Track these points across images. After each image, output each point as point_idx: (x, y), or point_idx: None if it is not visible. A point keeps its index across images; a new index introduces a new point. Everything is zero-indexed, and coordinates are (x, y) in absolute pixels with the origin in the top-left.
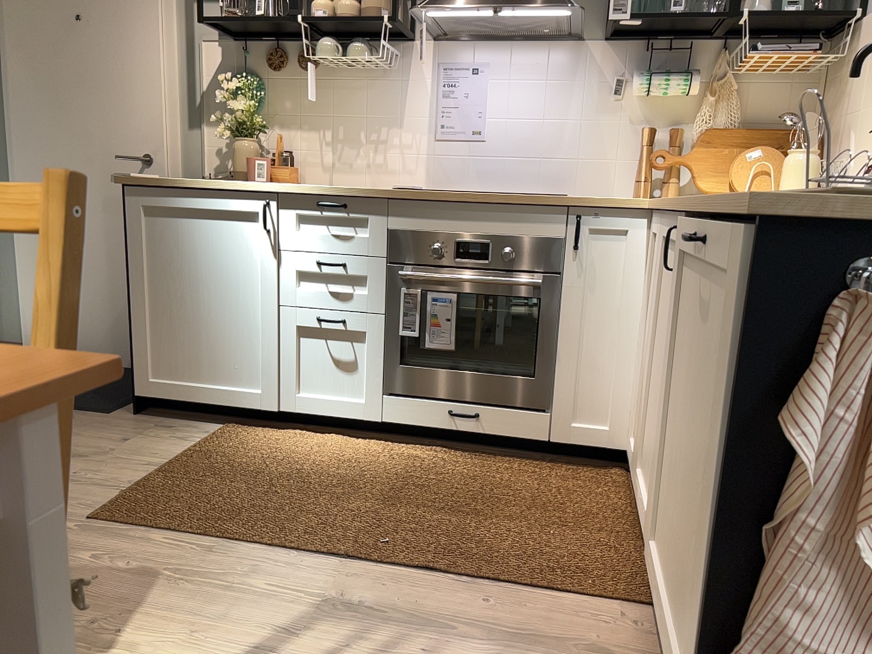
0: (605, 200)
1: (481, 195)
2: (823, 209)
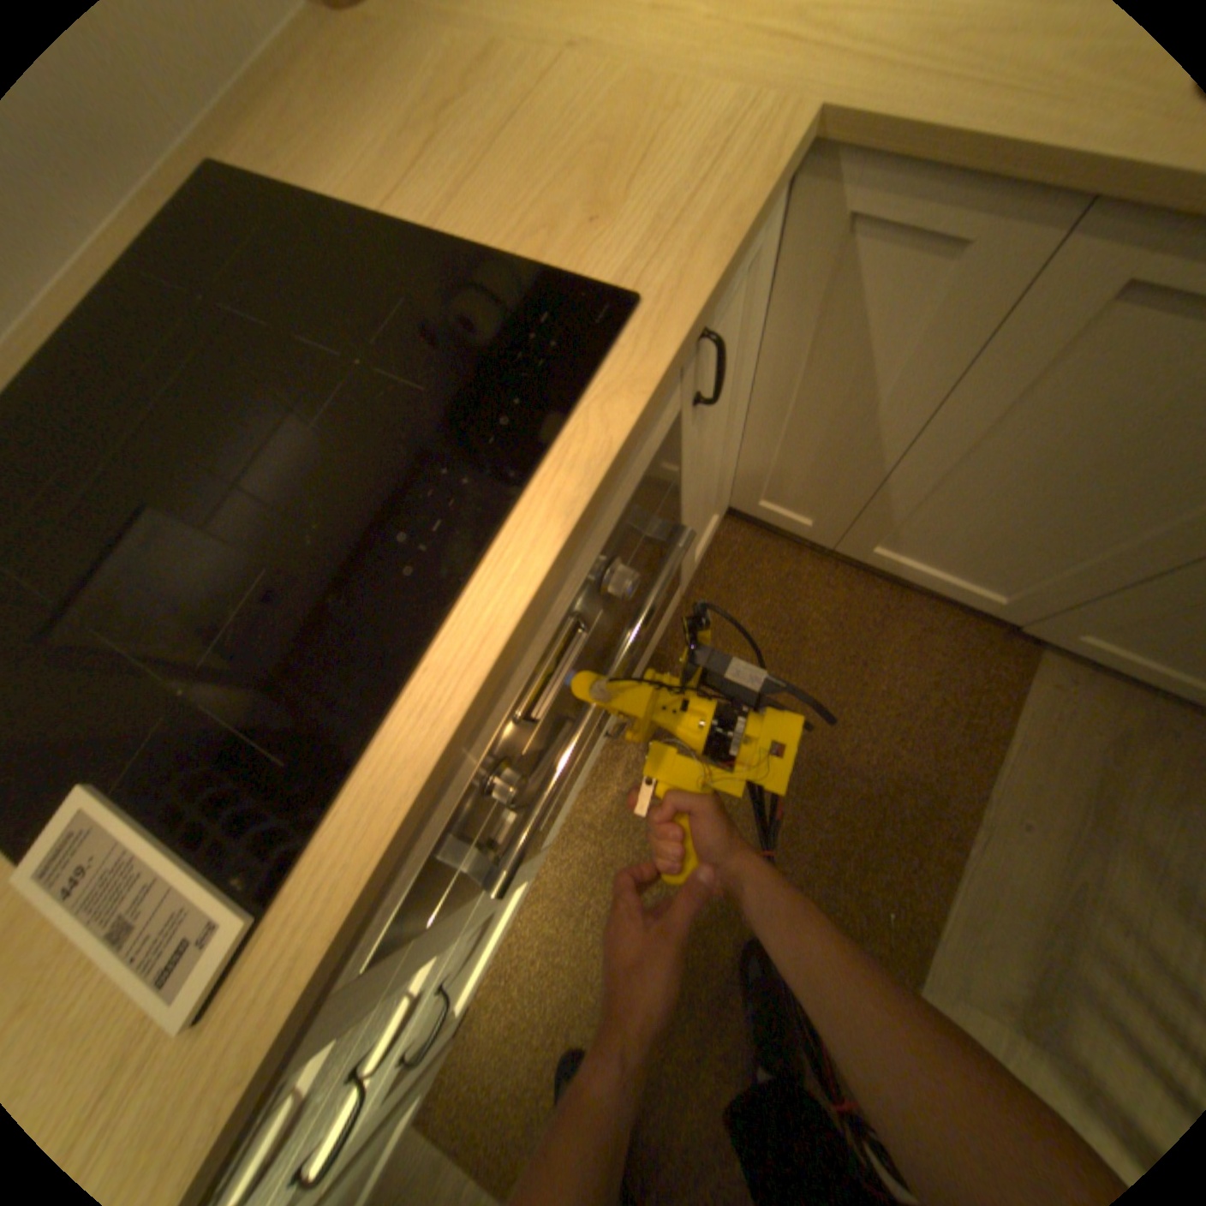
0: (749, 213)
1: (514, 614)
2: None
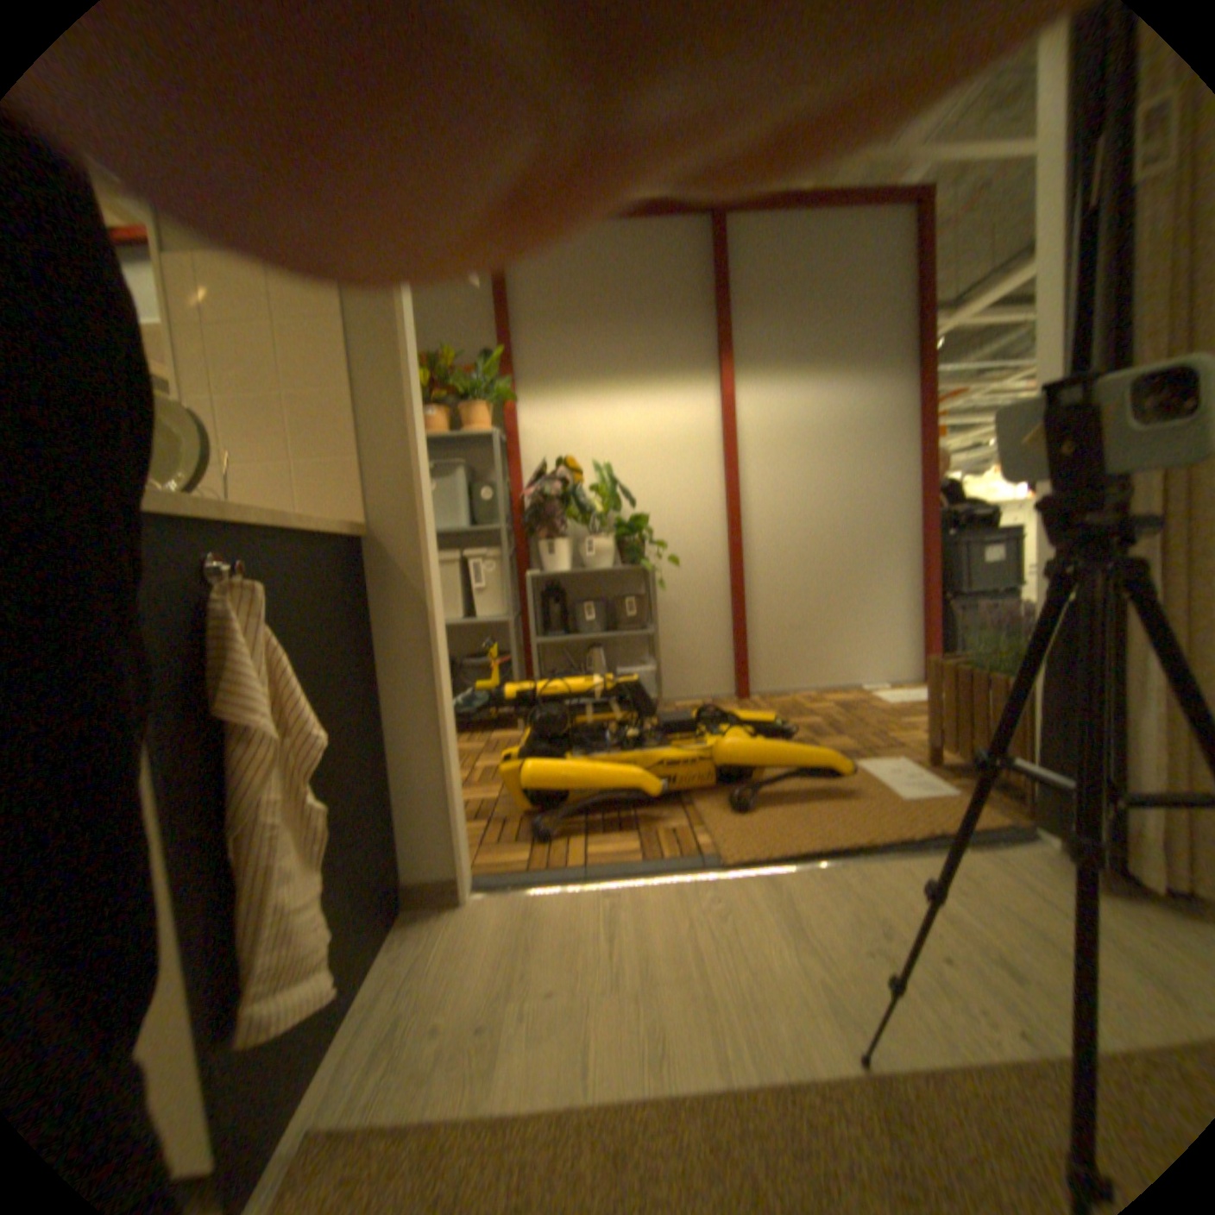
0: None
1: None
2: (166, 495)
